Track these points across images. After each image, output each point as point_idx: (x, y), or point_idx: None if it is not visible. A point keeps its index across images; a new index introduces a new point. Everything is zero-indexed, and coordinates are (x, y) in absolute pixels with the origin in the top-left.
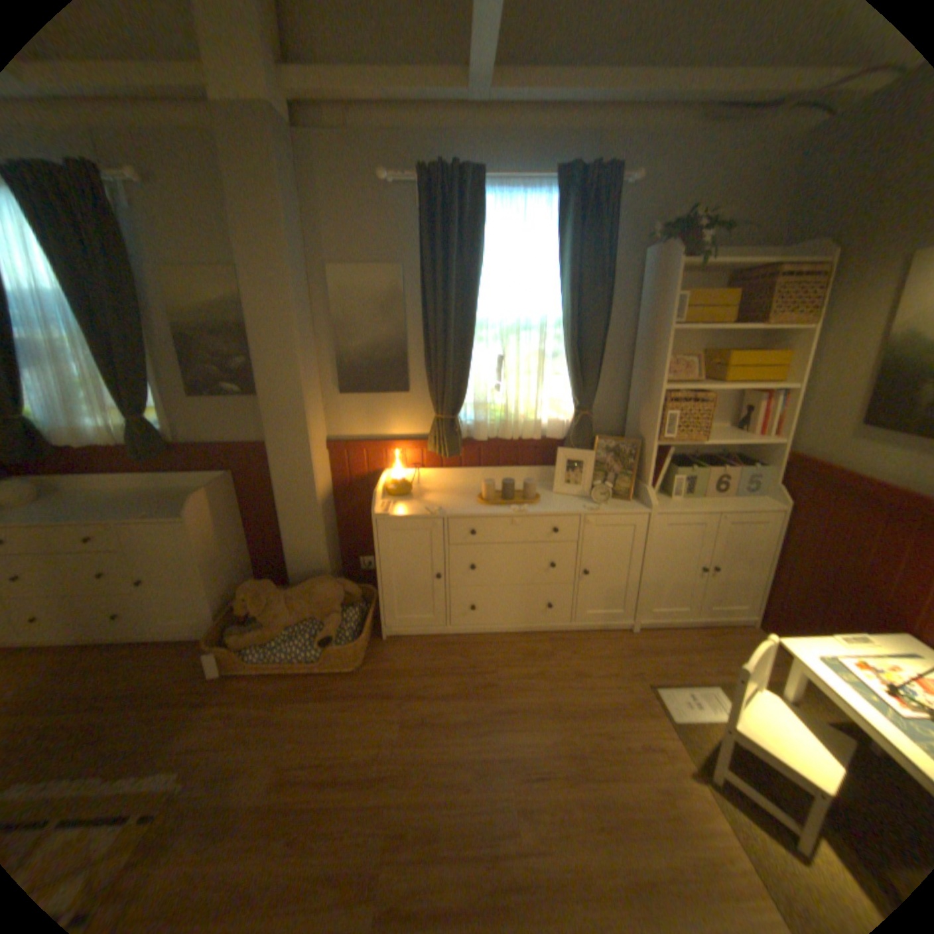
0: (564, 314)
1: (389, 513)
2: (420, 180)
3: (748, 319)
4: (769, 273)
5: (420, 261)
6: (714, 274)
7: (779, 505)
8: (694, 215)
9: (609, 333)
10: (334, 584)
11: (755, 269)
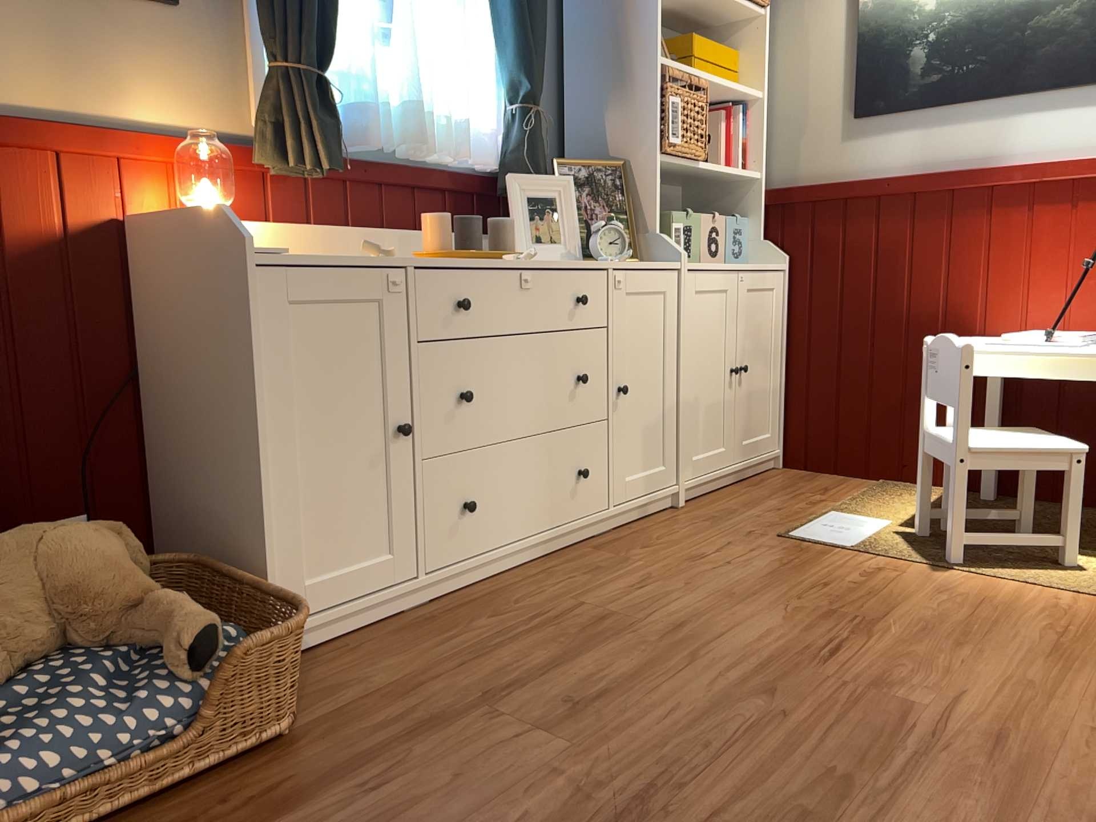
0: None
1: (284, 250)
2: None
3: None
4: None
5: None
6: None
7: (772, 265)
8: None
9: None
10: (95, 527)
11: None
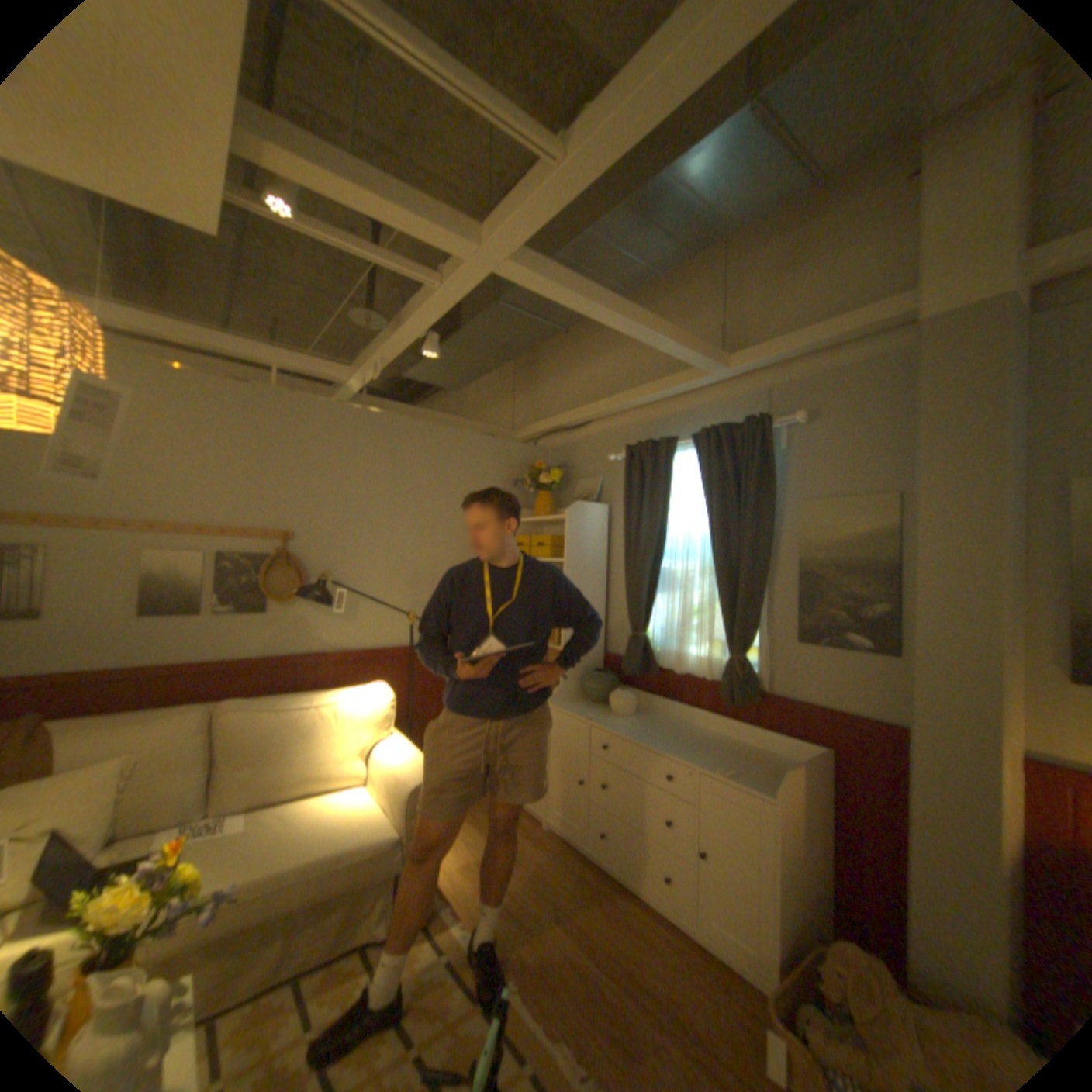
0: None
1: None
2: None
3: None
4: None
5: None
6: None
7: None
8: None
9: None
10: None
11: None
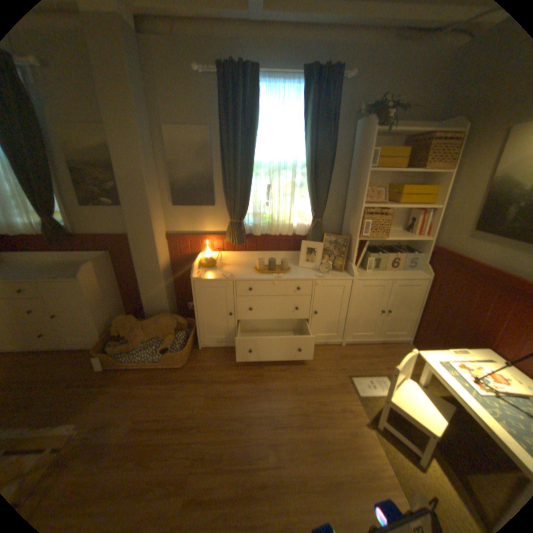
0: (307, 160)
1: (201, 278)
2: (219, 72)
3: (414, 165)
4: (428, 137)
5: (219, 124)
6: (397, 137)
7: (426, 276)
8: (386, 100)
9: (333, 173)
10: (170, 318)
11: (421, 135)
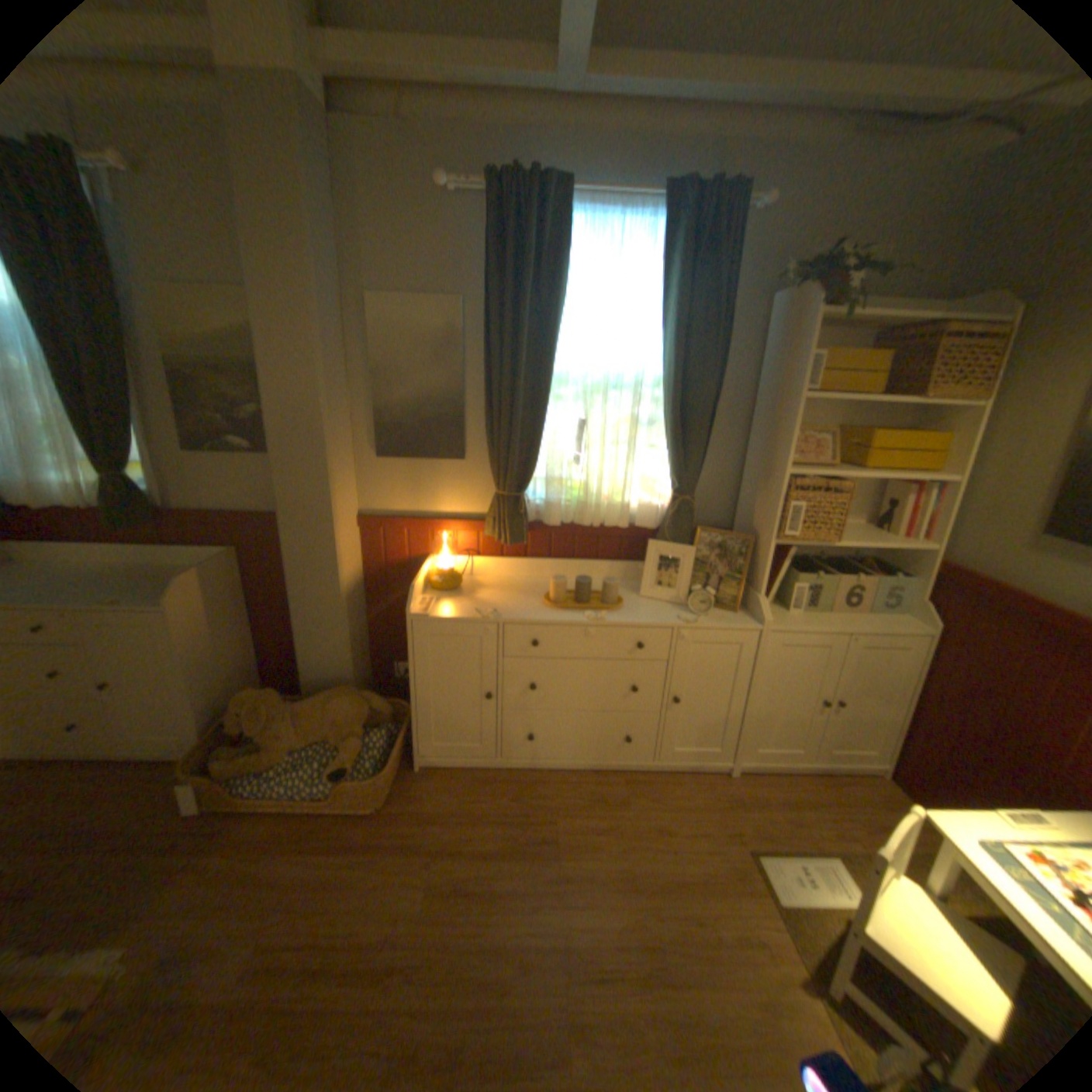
0: (666, 371)
1: (429, 614)
2: (490, 189)
3: (899, 389)
4: (930, 332)
5: (485, 292)
6: (858, 330)
7: (925, 627)
8: (839, 252)
9: (722, 399)
10: (357, 699)
11: (912, 327)
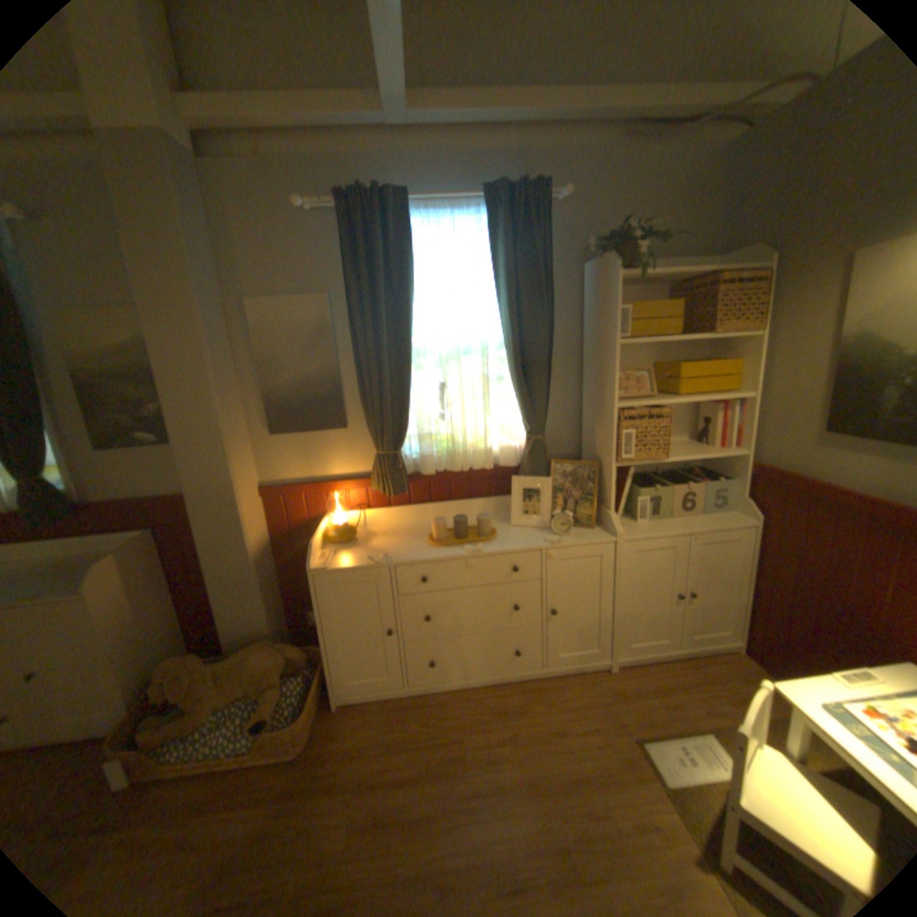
0: (505, 335)
1: (327, 567)
2: (340, 205)
3: (694, 329)
4: (710, 281)
5: (345, 288)
6: (655, 286)
7: (749, 520)
8: (628, 227)
9: (555, 352)
10: (272, 652)
11: (695, 278)
